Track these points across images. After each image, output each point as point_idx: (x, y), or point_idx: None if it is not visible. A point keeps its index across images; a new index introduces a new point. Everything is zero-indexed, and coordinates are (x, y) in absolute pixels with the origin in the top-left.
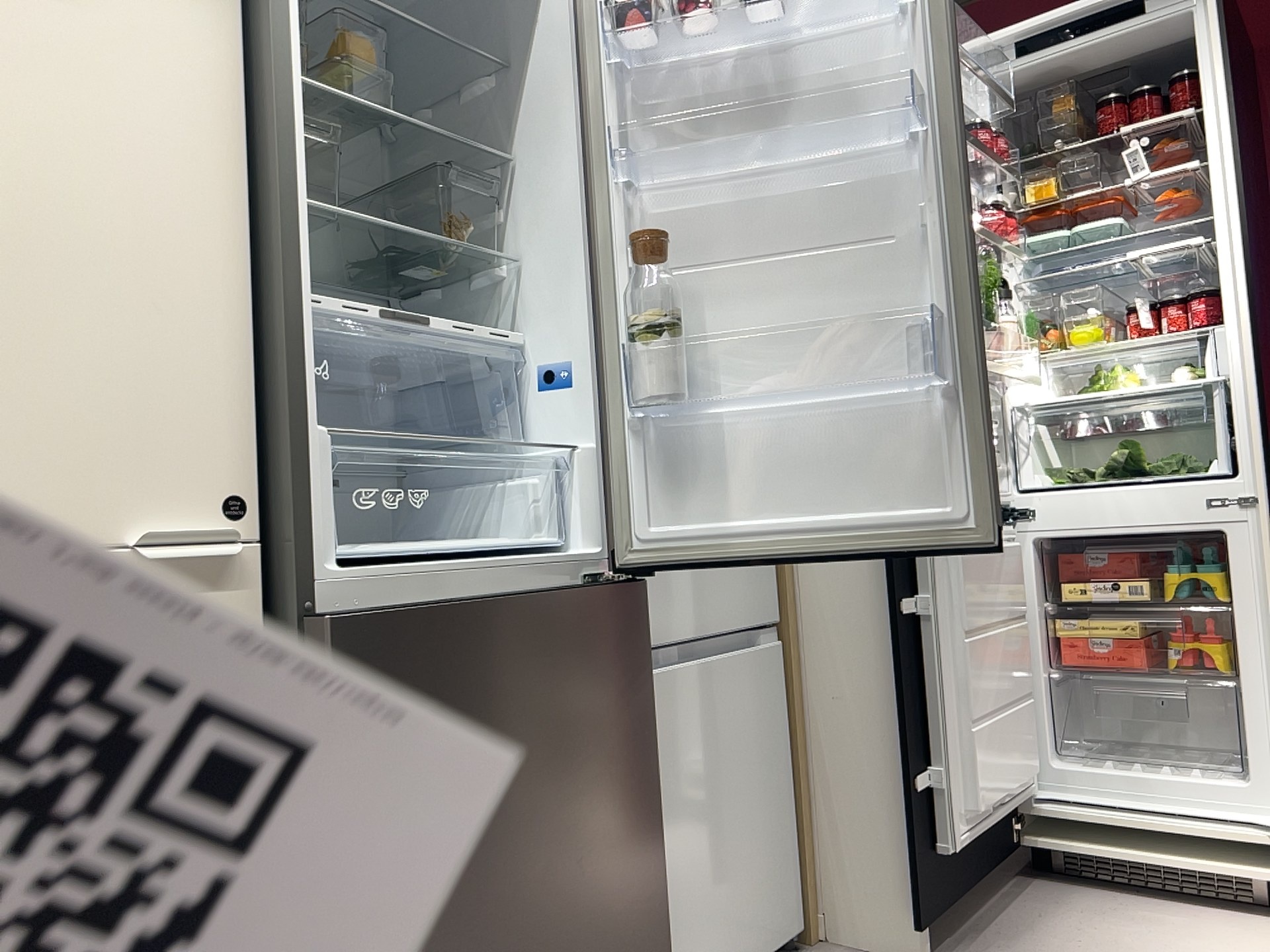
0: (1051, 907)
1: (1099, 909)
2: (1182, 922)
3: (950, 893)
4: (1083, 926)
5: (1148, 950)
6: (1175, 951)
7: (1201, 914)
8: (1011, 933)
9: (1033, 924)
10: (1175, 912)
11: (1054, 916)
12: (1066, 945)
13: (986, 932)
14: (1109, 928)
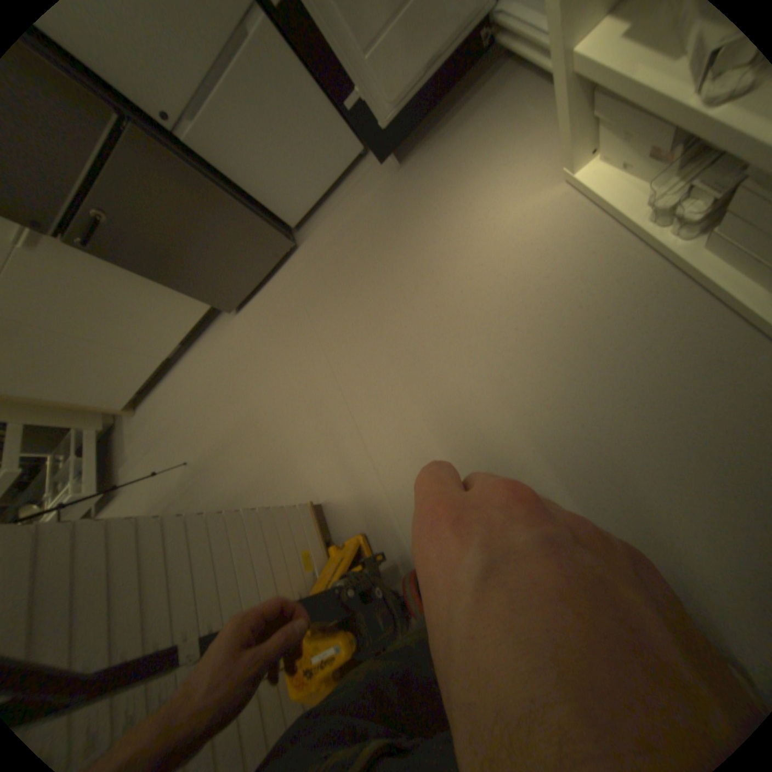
0: (482, 101)
1: (504, 101)
2: (531, 114)
3: (402, 131)
4: (479, 125)
5: (486, 150)
6: (497, 151)
7: (552, 101)
8: (444, 134)
9: (459, 123)
10: (539, 101)
11: (476, 112)
12: (456, 147)
13: (435, 133)
14: (490, 125)
